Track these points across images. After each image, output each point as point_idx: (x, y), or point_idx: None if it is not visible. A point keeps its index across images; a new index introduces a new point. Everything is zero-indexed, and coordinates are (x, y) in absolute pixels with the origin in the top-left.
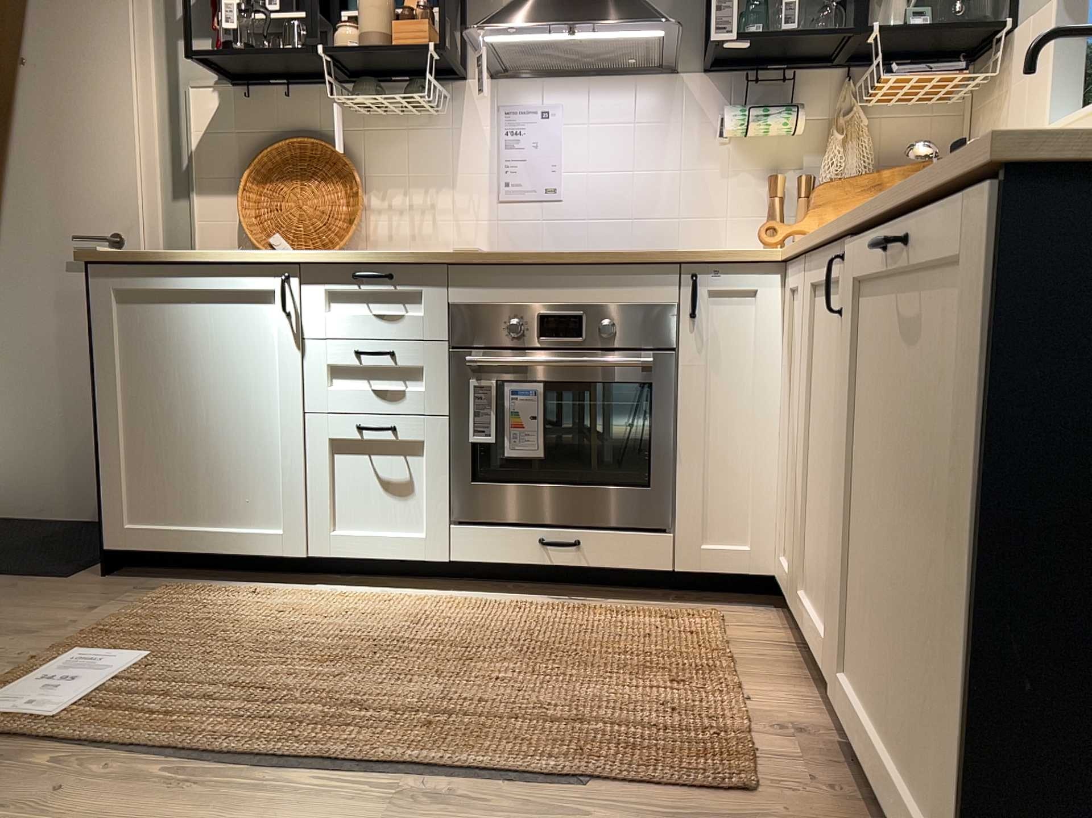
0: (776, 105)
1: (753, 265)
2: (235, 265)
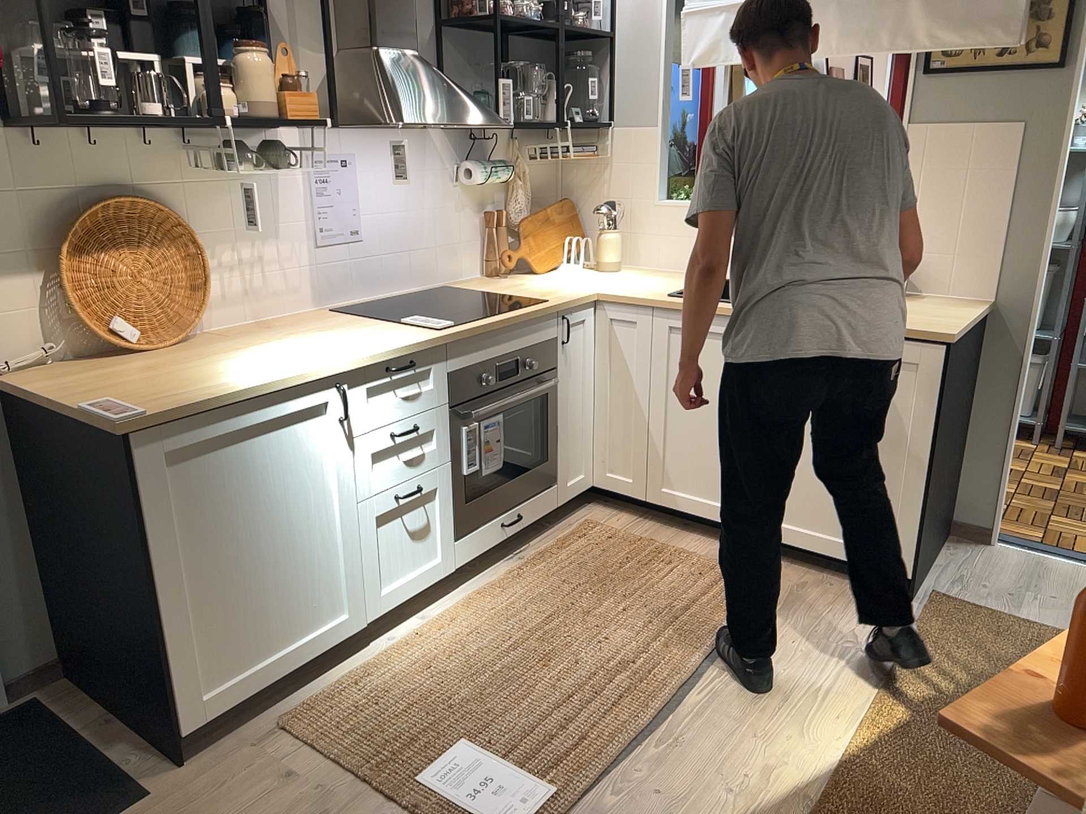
0: (498, 162)
1: (586, 303)
2: (294, 388)
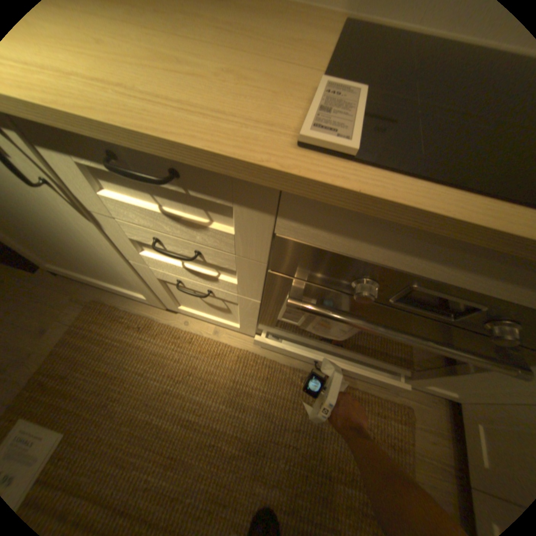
0: None
1: None
2: None
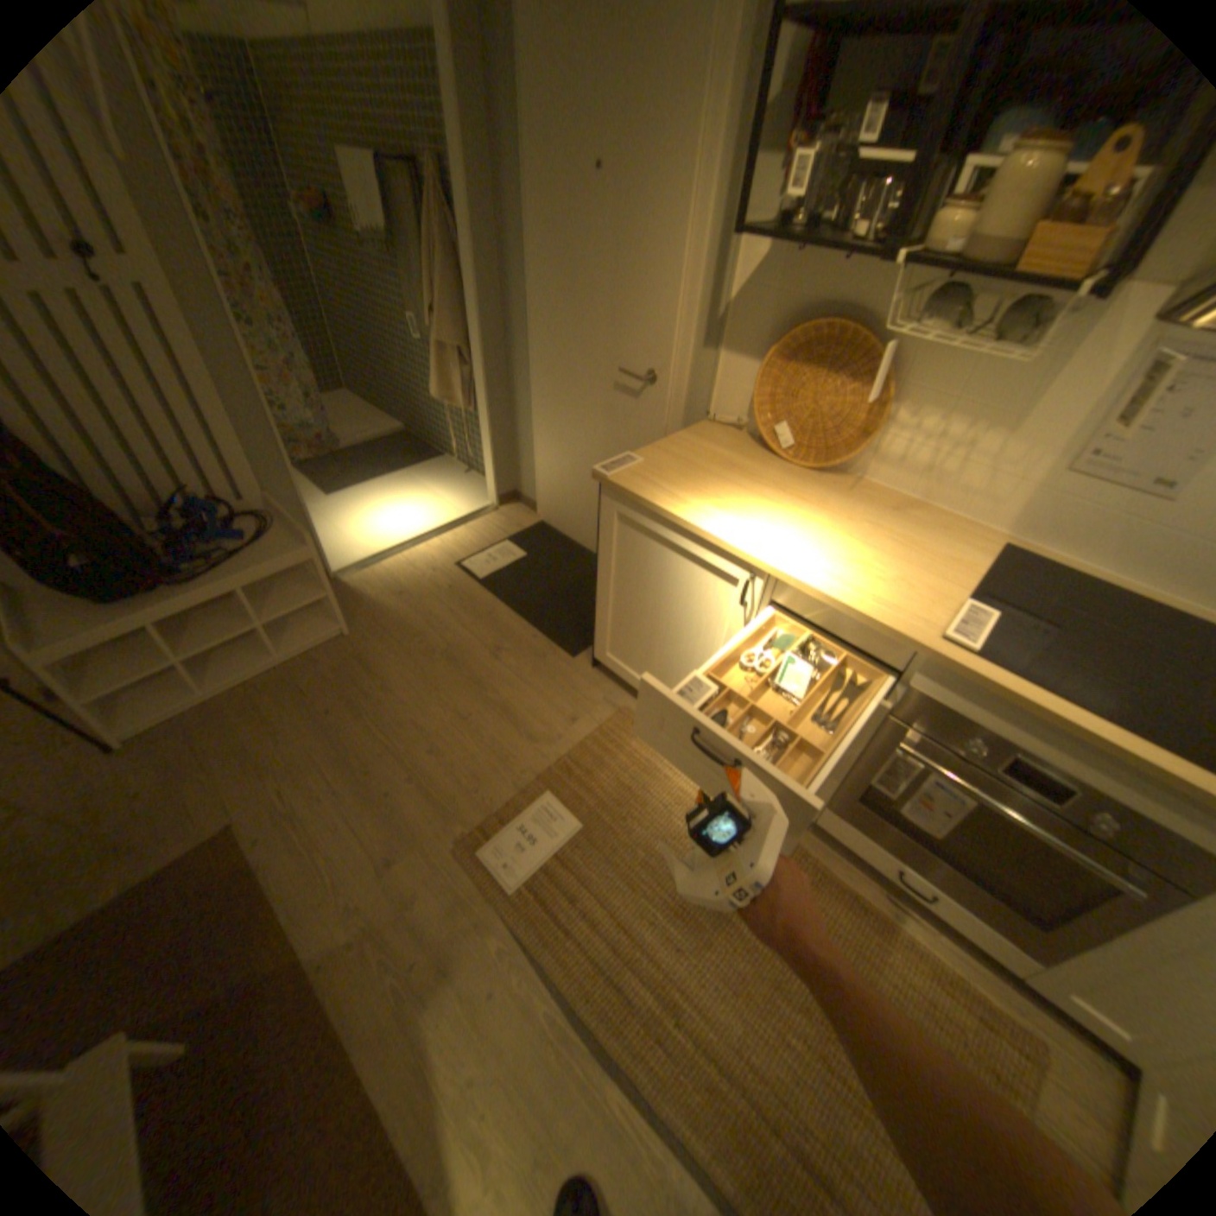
0: None
1: None
2: (712, 543)
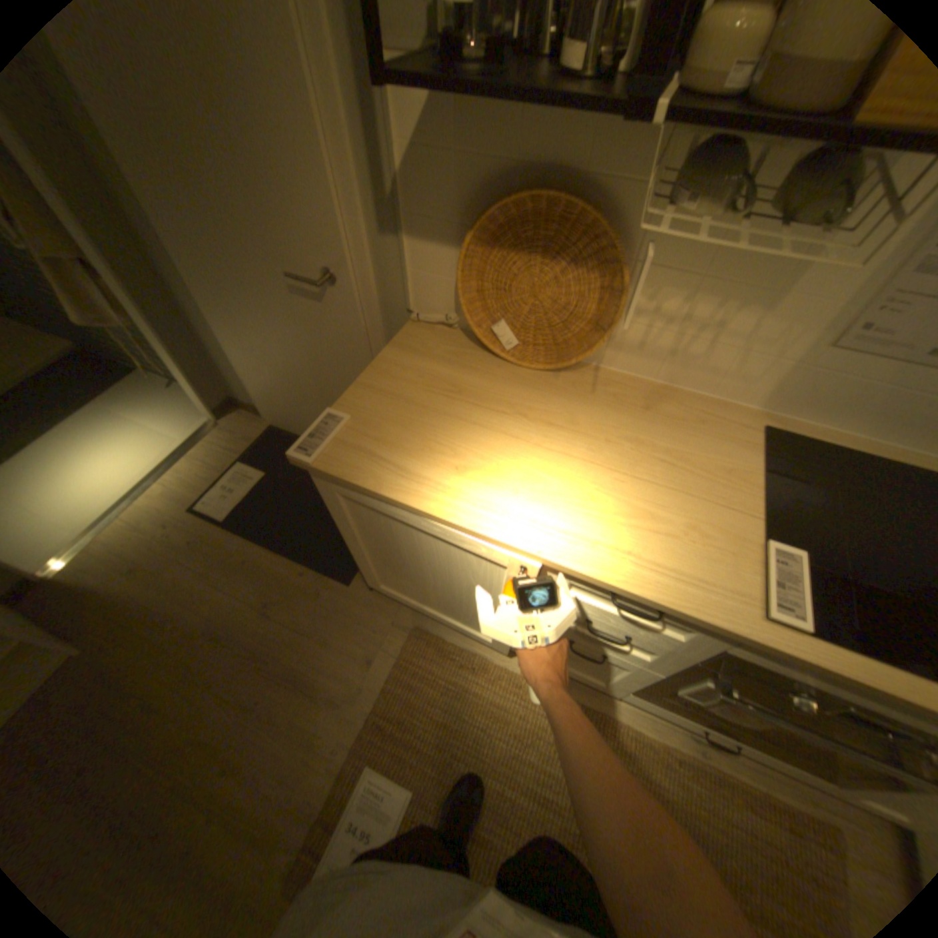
0: None
1: None
2: (467, 533)
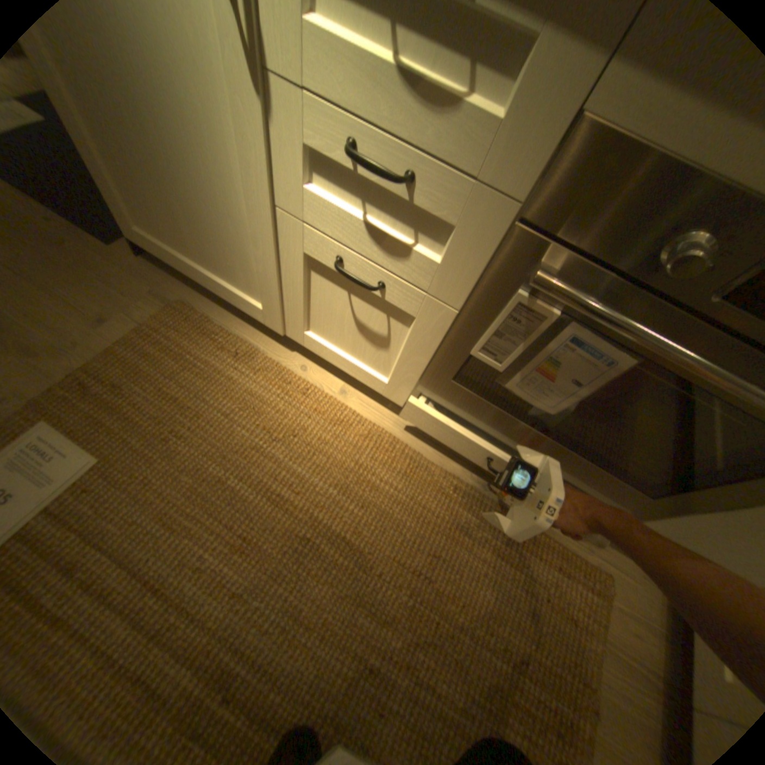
0: None
1: None
2: None
